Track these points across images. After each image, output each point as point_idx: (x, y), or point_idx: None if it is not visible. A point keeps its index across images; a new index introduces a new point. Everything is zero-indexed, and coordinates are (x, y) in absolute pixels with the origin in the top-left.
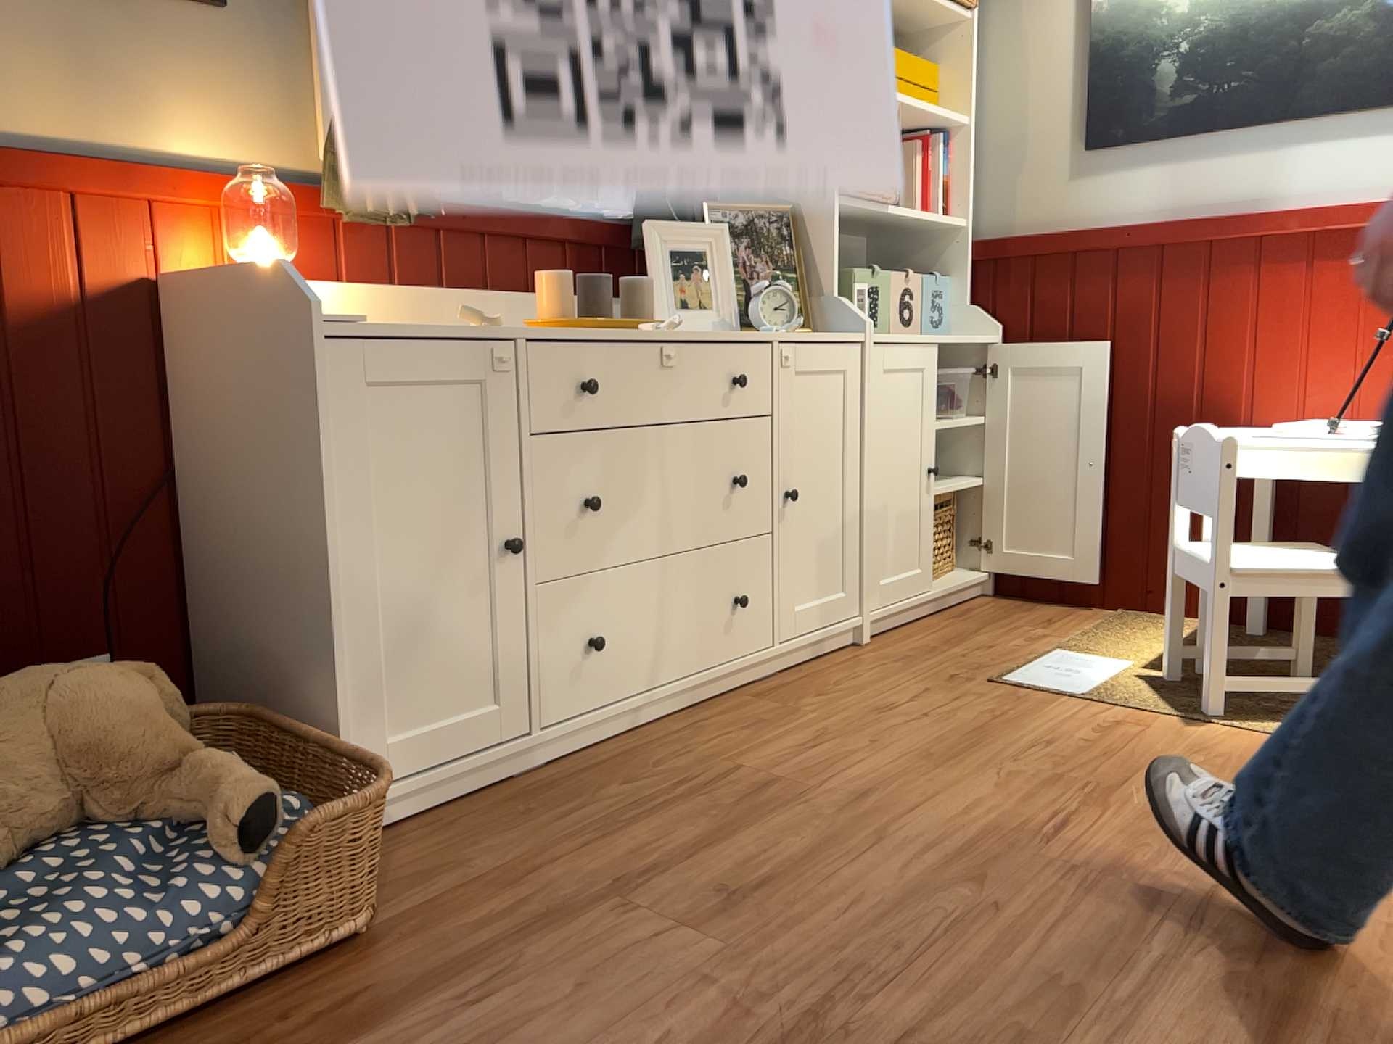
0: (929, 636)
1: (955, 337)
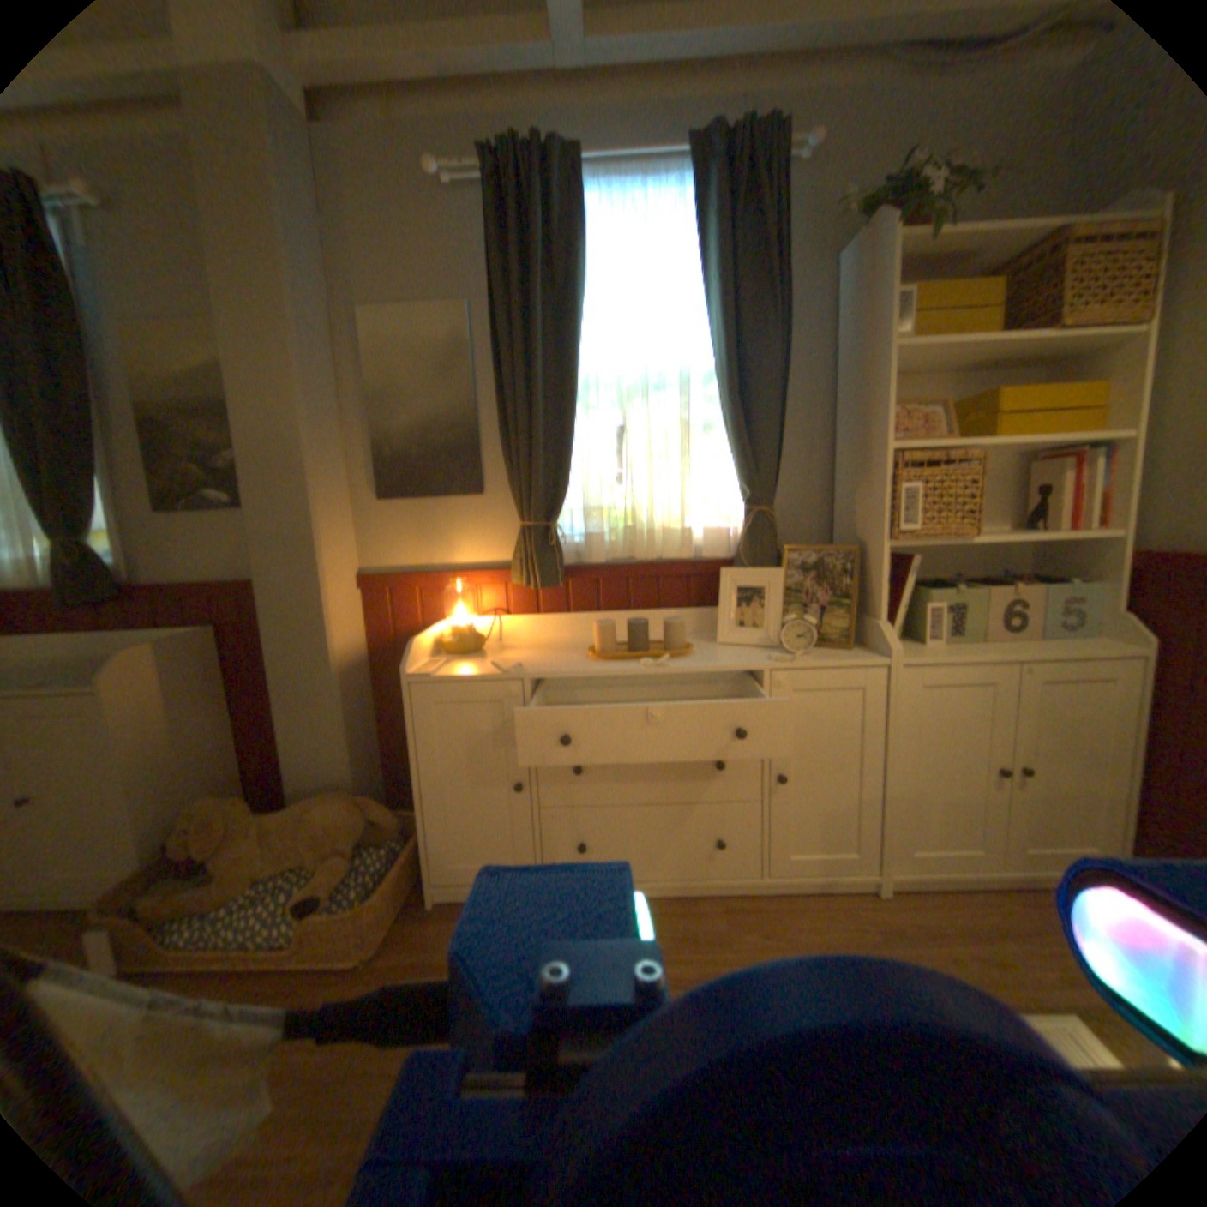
0: (960, 921)
1: (1072, 651)
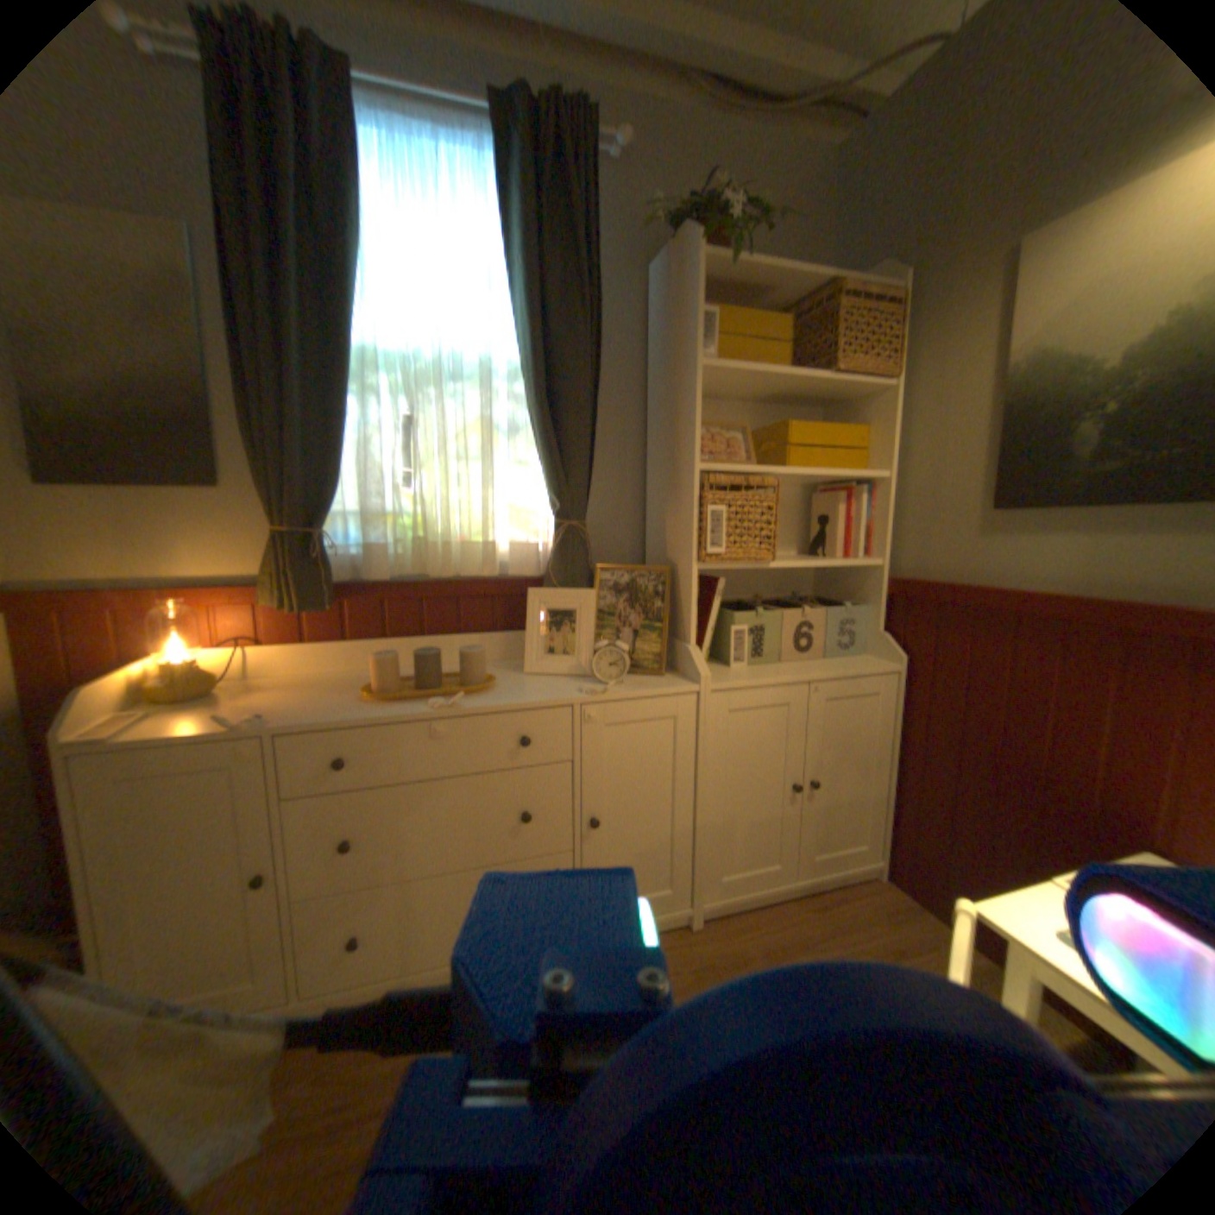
0: (763, 940)
1: (847, 669)
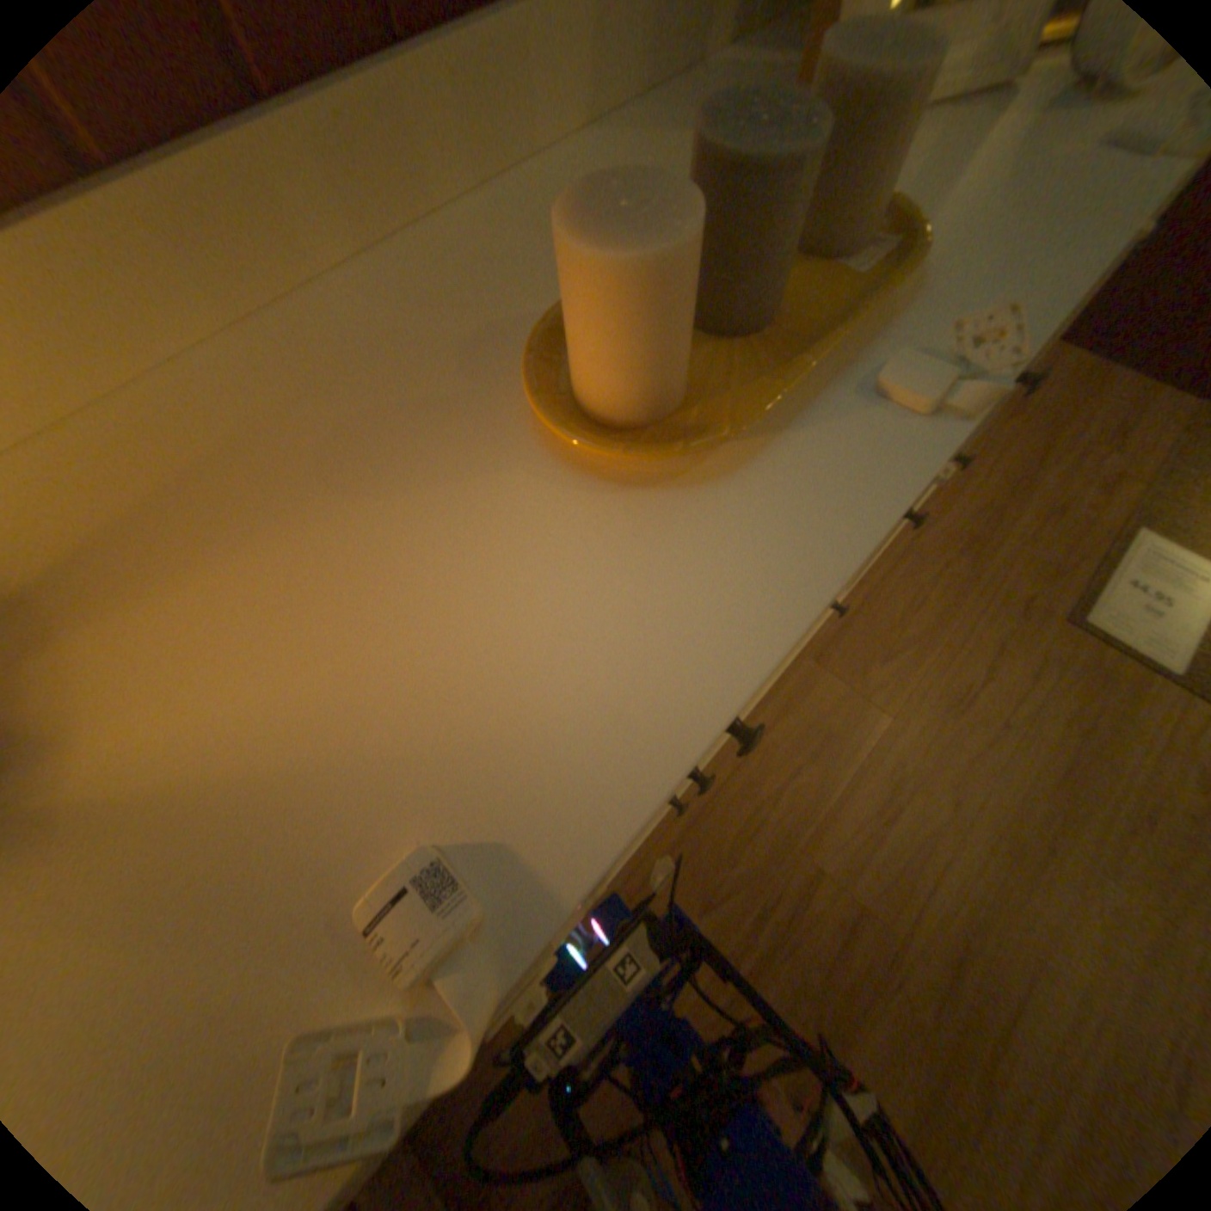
0: (990, 476)
1: None
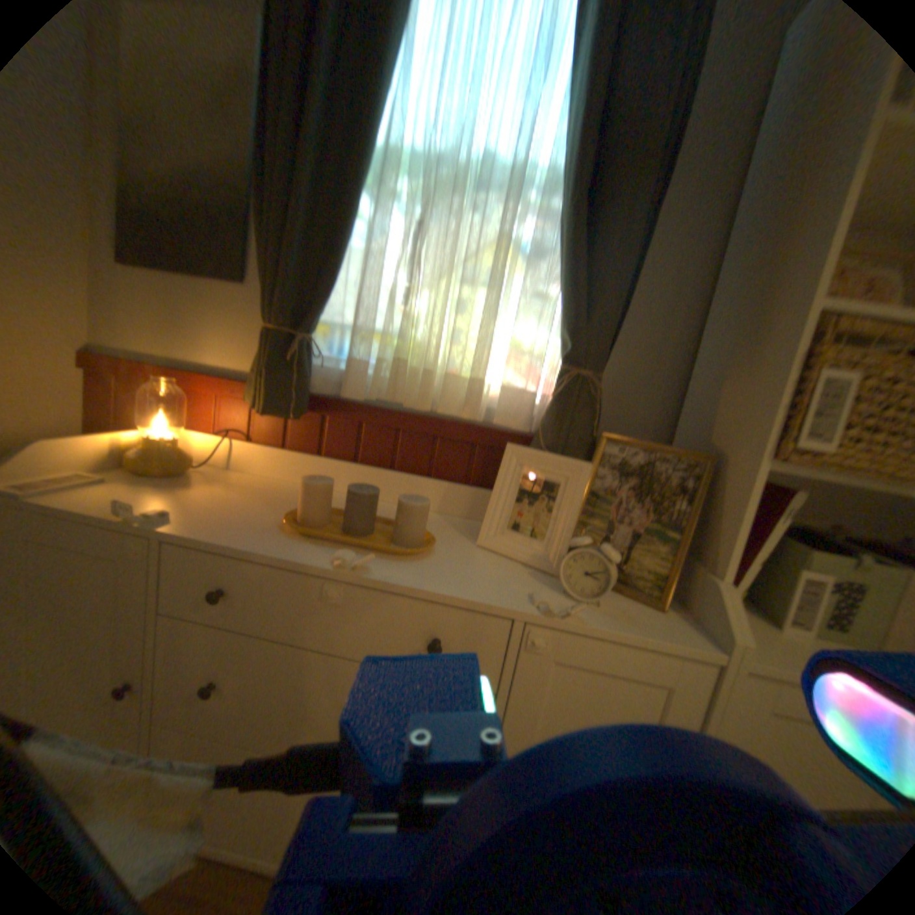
0: None
1: None
